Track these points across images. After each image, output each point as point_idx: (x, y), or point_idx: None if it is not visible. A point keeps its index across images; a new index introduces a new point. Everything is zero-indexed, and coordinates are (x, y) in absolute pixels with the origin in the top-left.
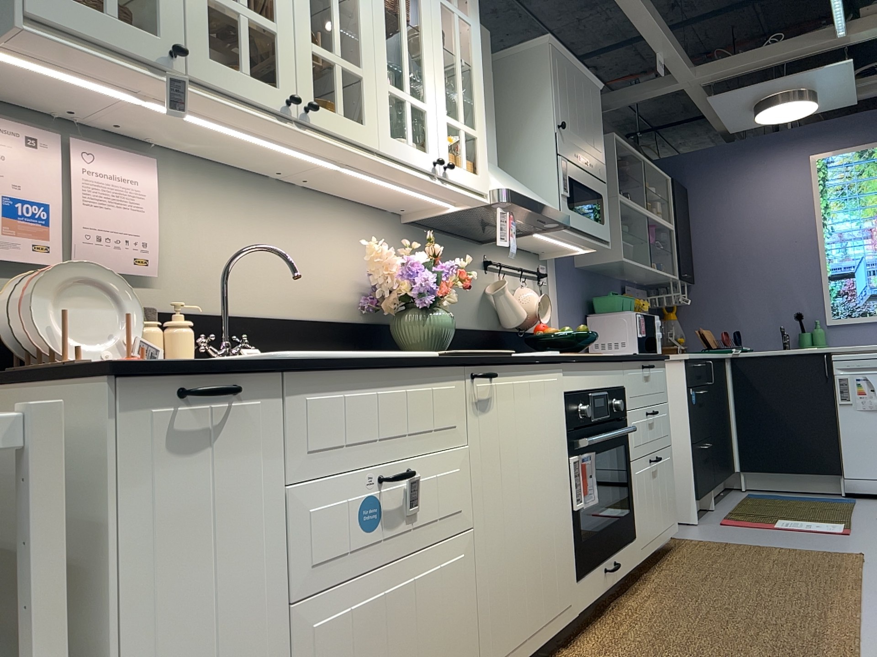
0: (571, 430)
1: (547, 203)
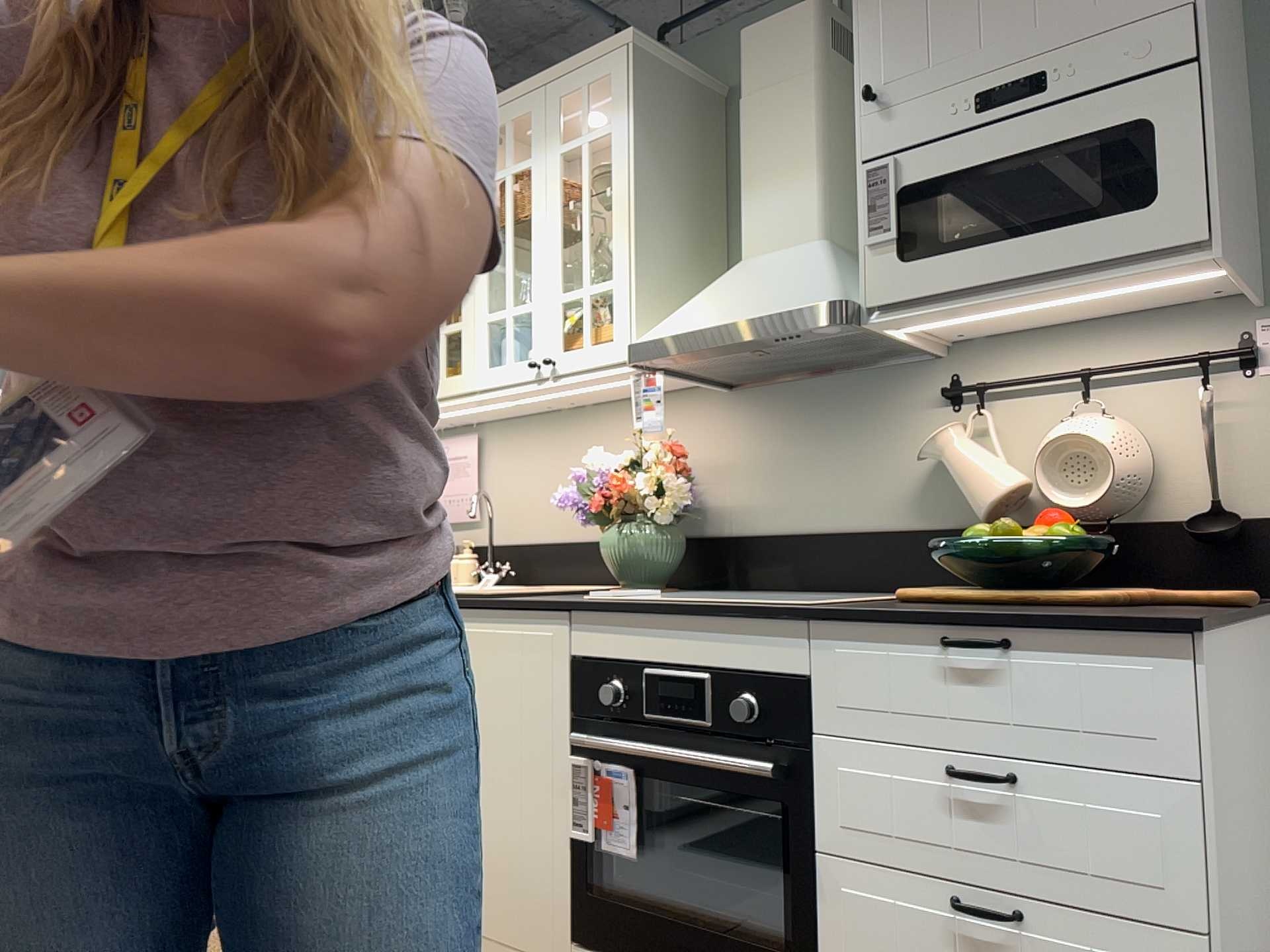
0: (582, 716)
1: (779, 302)
